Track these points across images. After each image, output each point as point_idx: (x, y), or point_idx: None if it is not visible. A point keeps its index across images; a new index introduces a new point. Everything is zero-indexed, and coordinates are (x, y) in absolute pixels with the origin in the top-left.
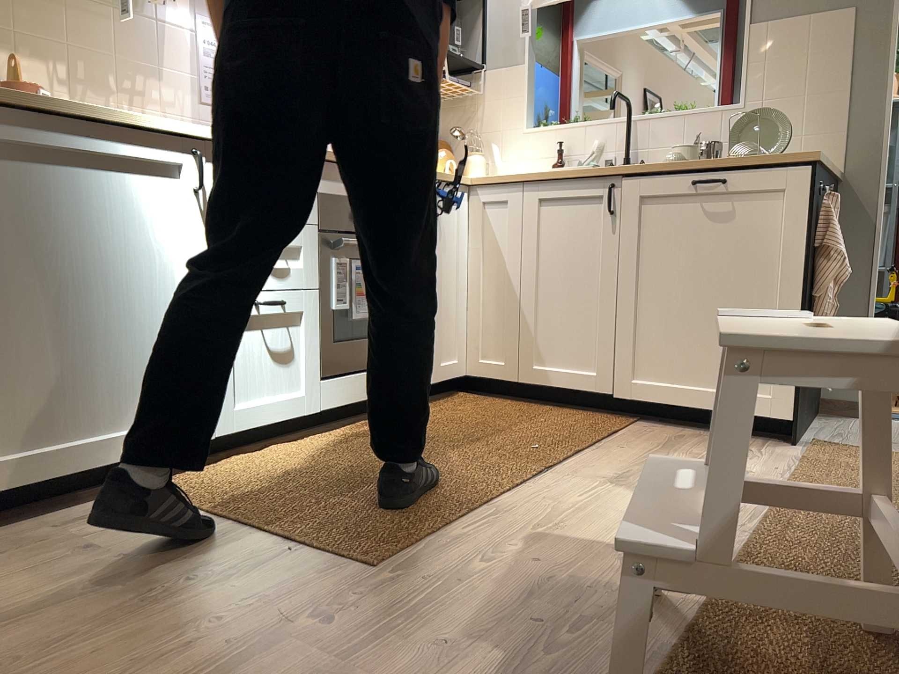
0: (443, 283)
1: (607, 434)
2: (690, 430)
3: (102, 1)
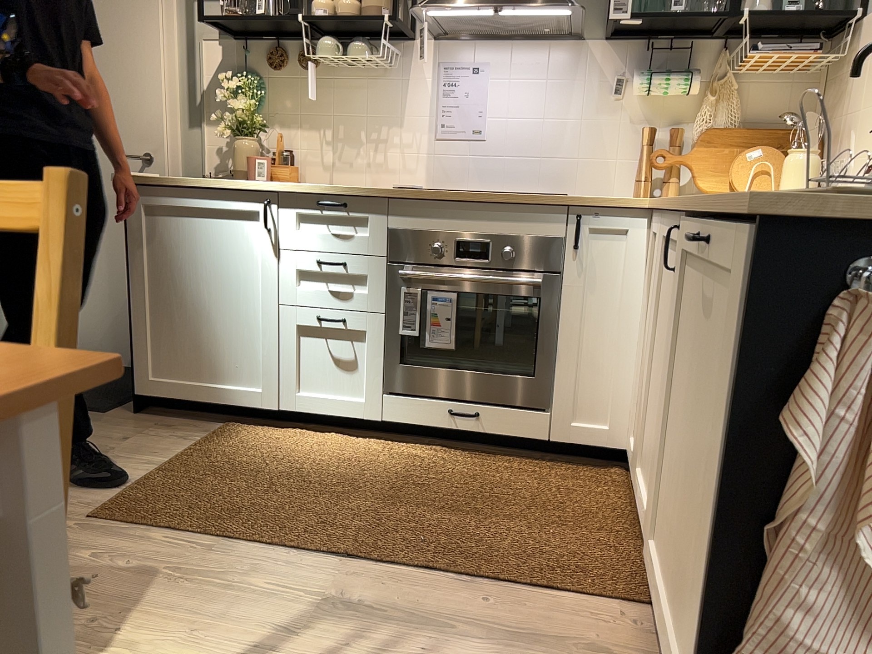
0: (587, 331)
1: (530, 587)
2: None
3: (356, 74)
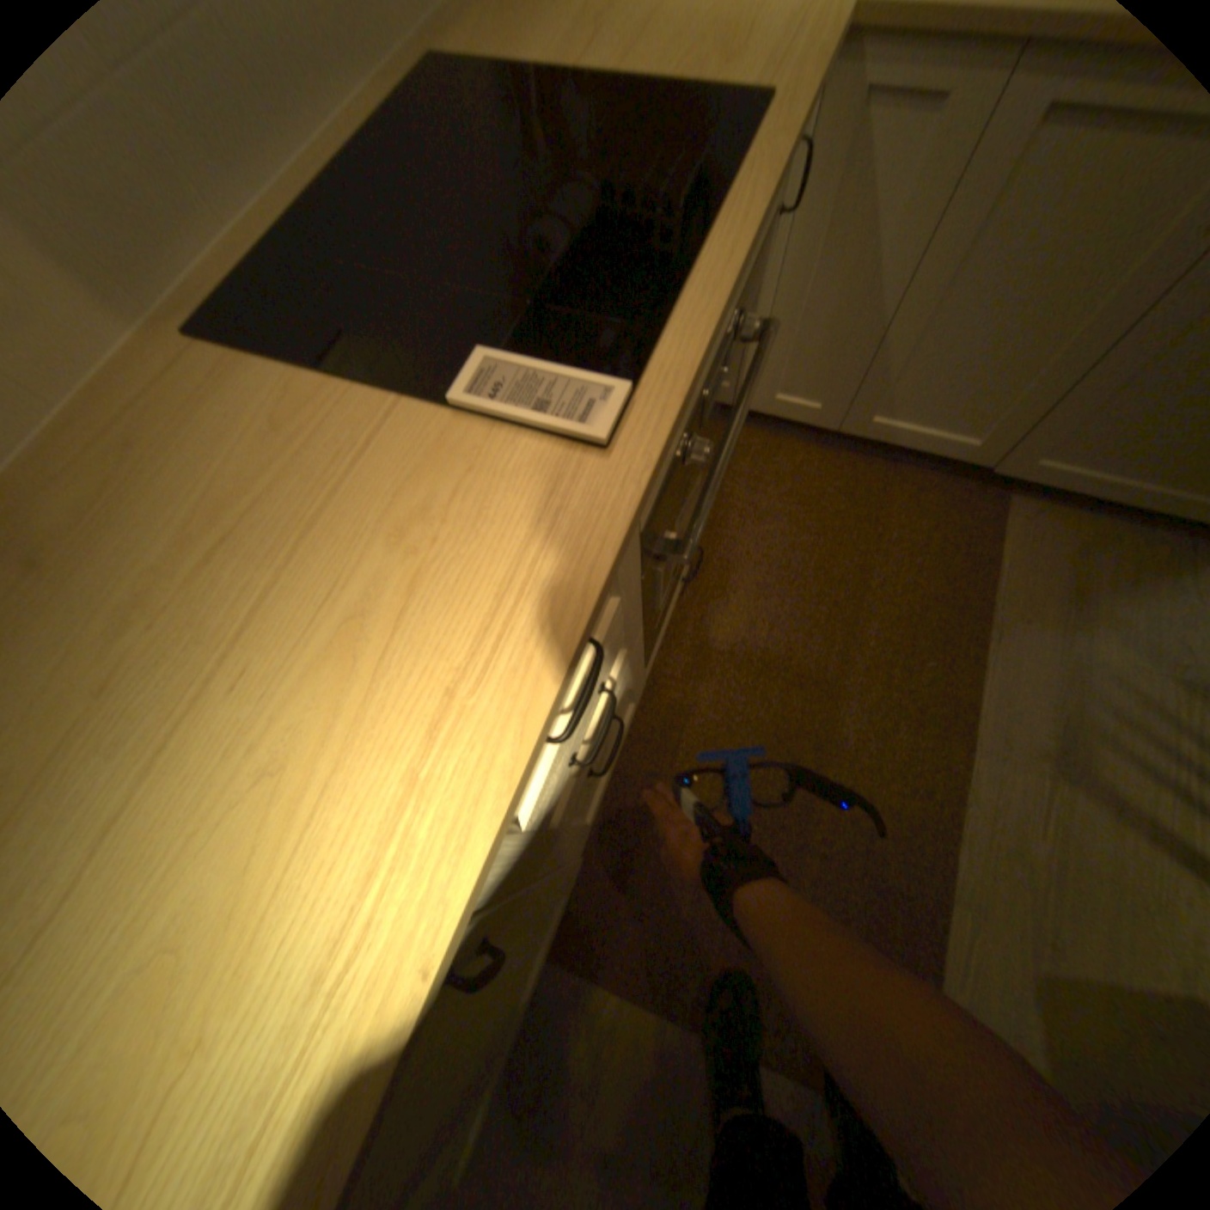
0: None
1: (1000, 580)
2: (1093, 525)
3: None
